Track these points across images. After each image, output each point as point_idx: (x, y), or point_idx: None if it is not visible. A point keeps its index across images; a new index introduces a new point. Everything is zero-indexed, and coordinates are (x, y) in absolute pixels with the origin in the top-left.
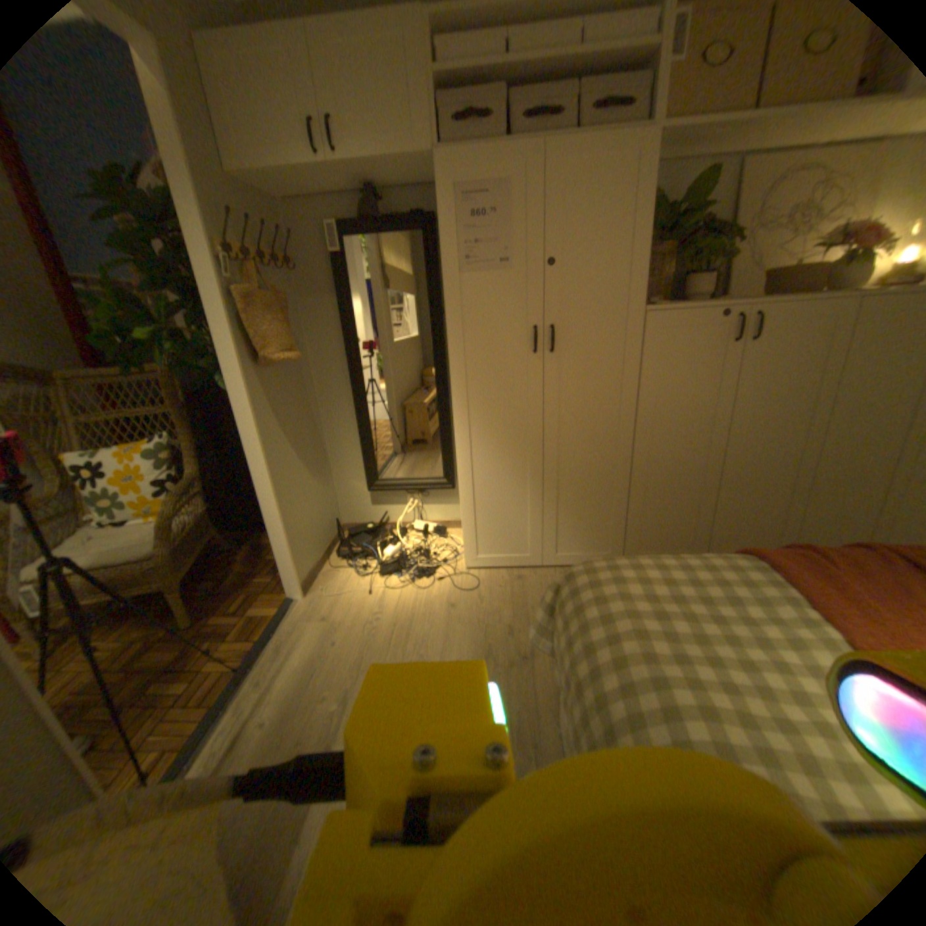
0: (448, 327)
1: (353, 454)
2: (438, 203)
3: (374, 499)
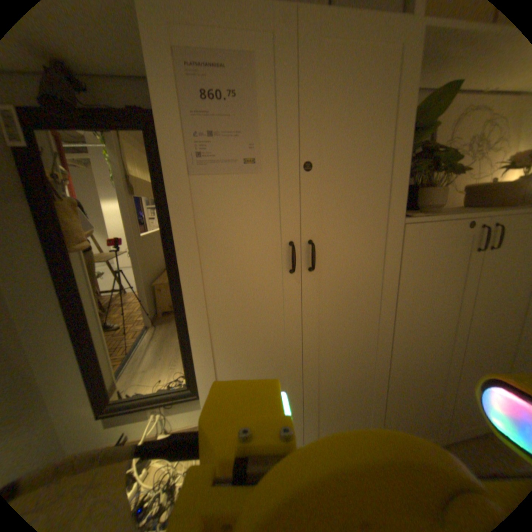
0: (177, 247)
1: (75, 379)
2: (148, 72)
3: (107, 421)
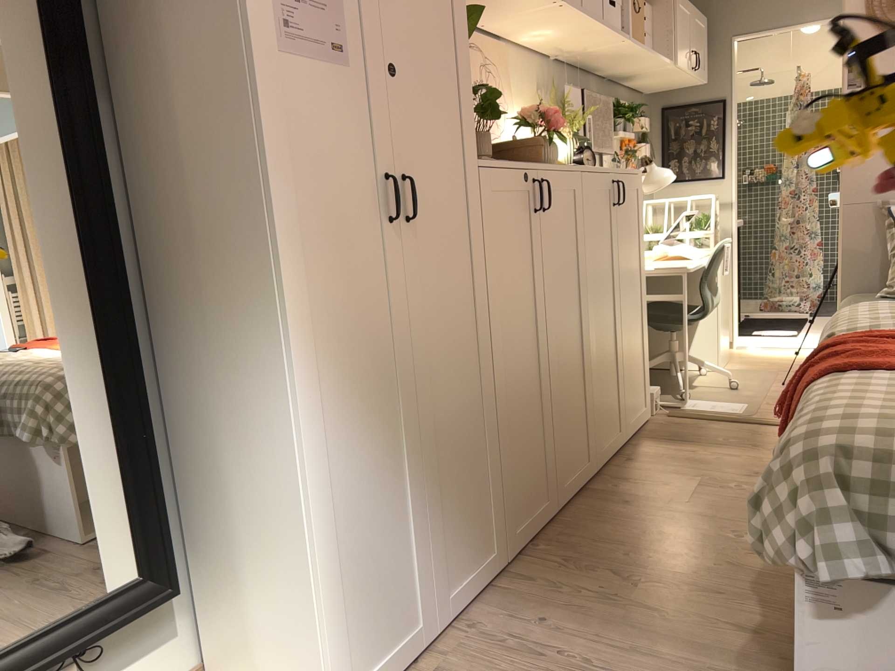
0: (269, 161)
1: None
2: None
3: None
